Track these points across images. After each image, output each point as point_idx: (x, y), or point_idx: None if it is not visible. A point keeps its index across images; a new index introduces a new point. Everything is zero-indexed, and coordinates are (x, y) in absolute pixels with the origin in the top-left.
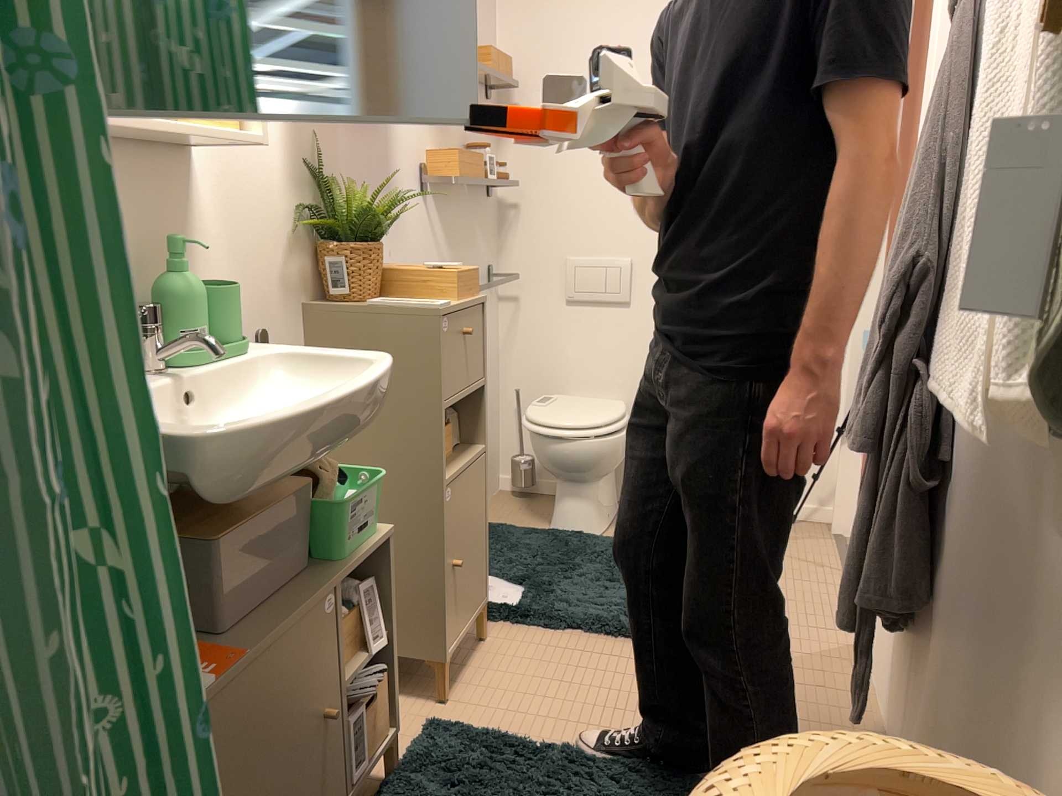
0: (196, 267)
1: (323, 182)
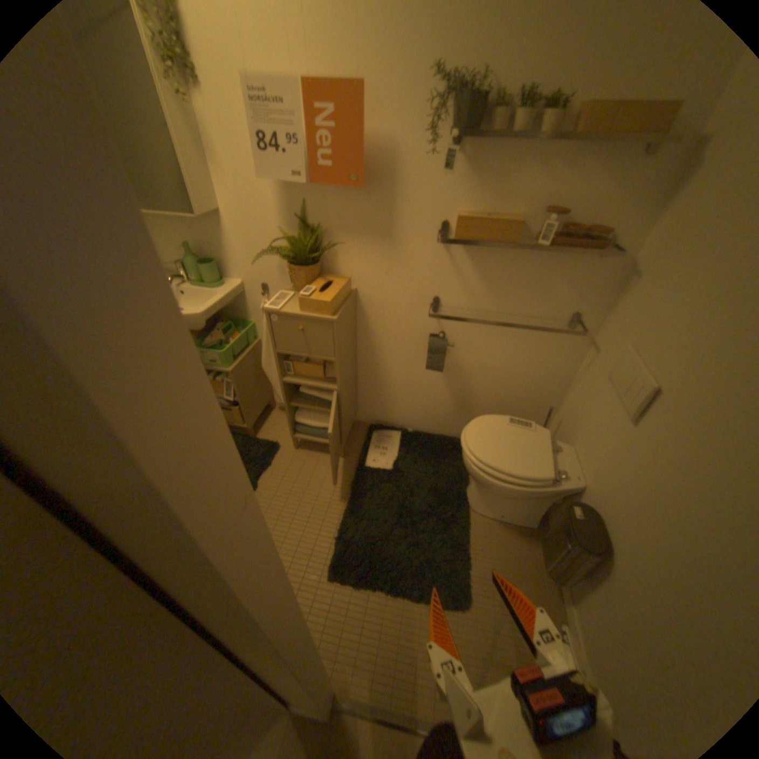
0: (222, 253)
1: (307, 225)
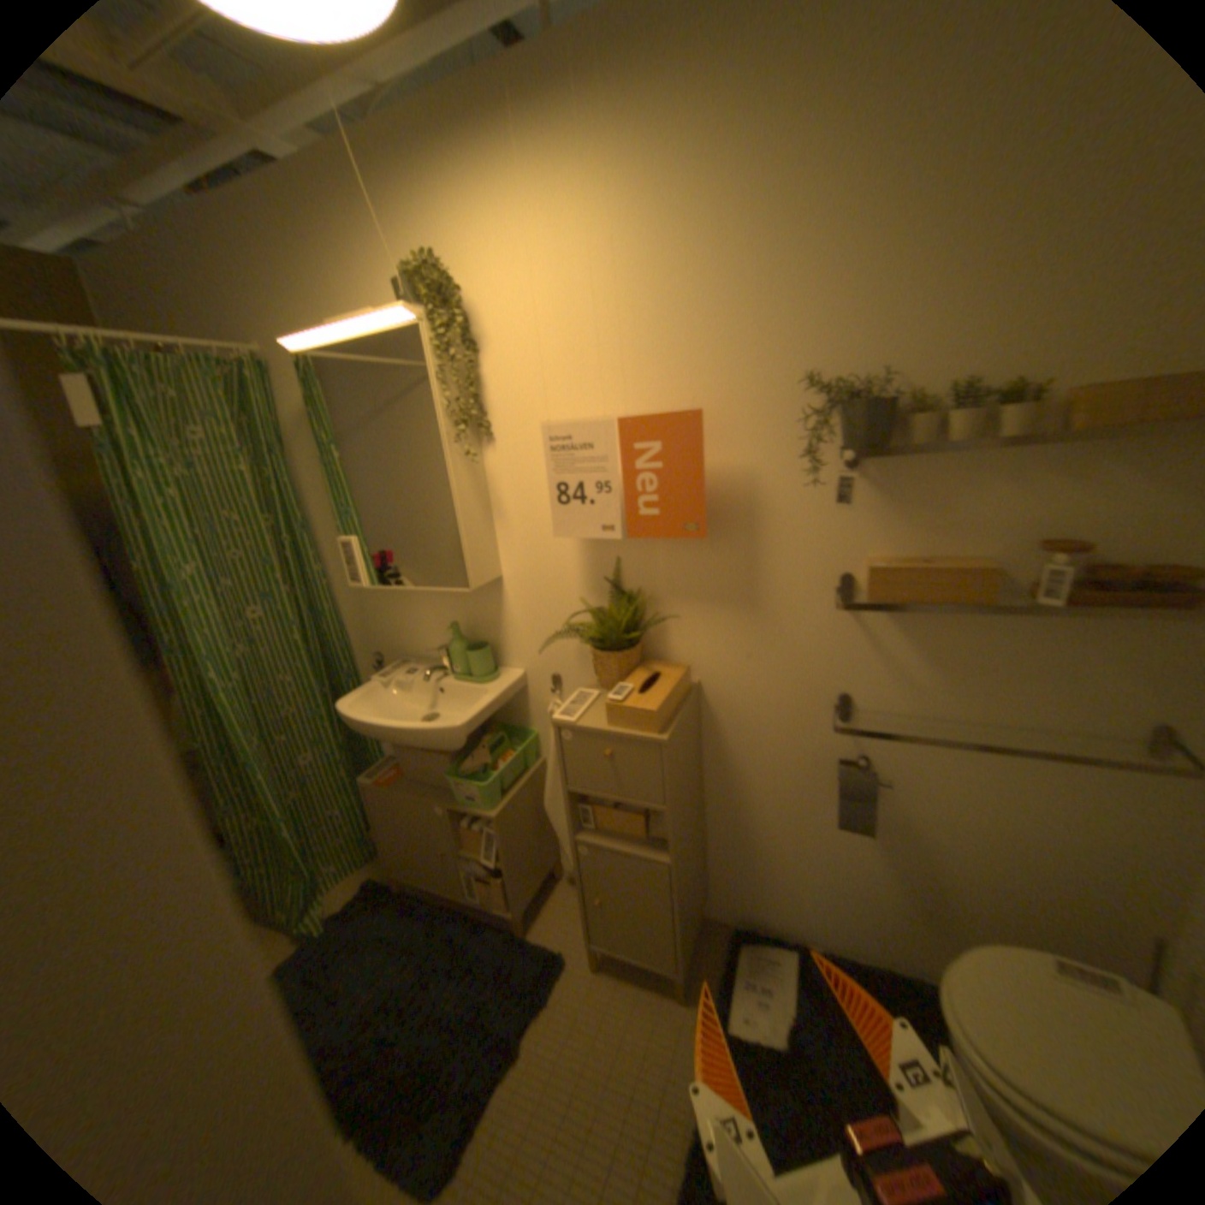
0: (501, 631)
1: (621, 589)
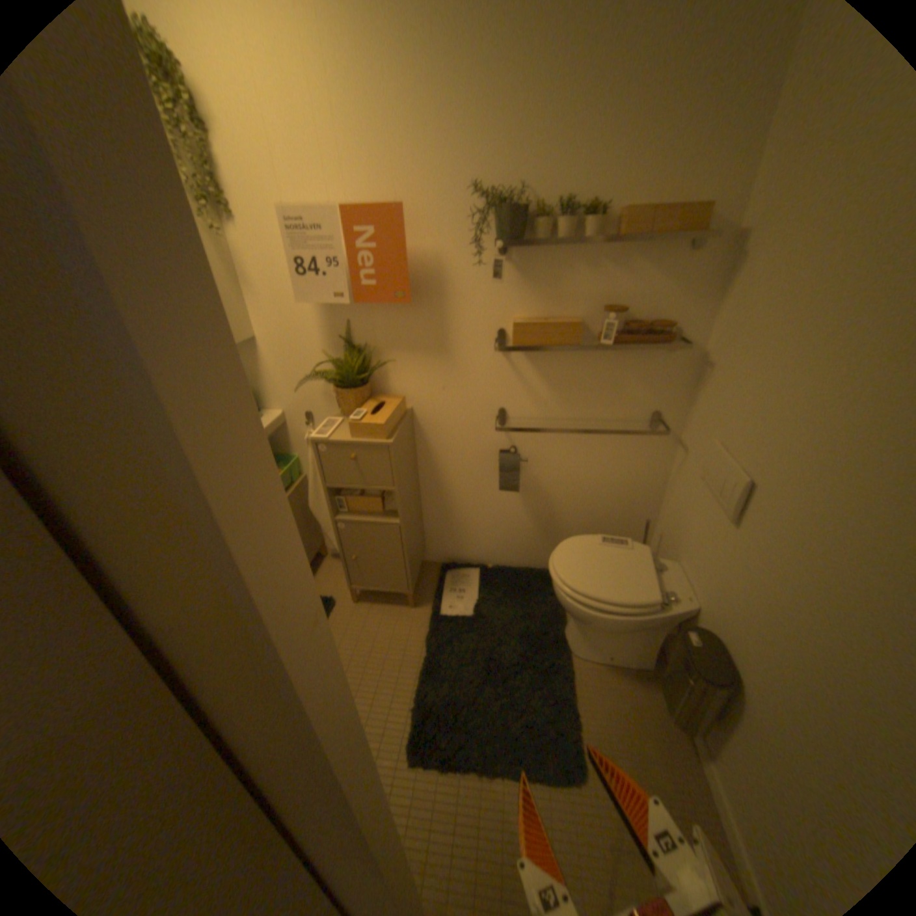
0: (259, 383)
1: (352, 346)
